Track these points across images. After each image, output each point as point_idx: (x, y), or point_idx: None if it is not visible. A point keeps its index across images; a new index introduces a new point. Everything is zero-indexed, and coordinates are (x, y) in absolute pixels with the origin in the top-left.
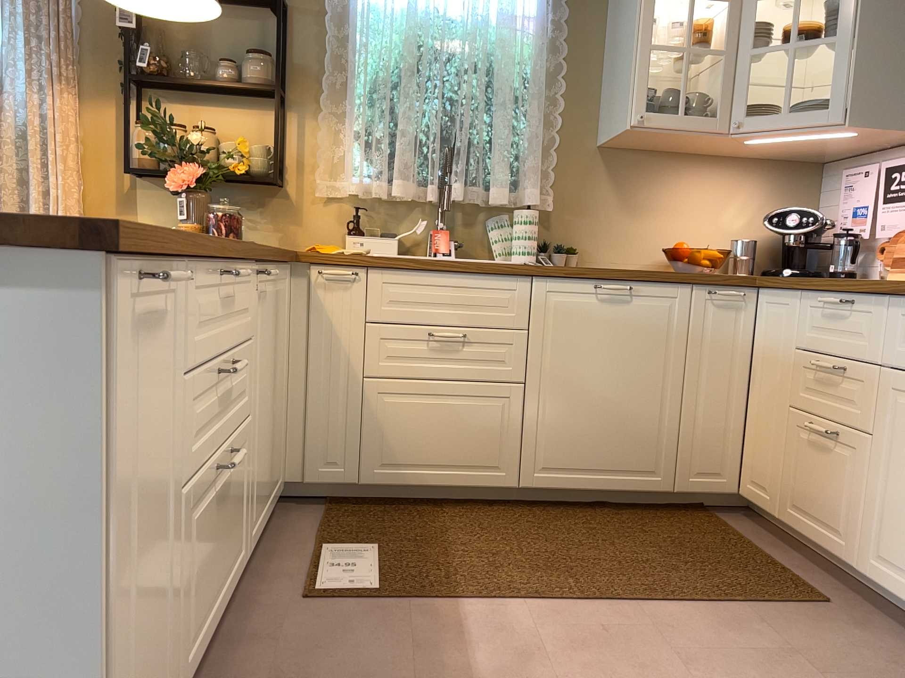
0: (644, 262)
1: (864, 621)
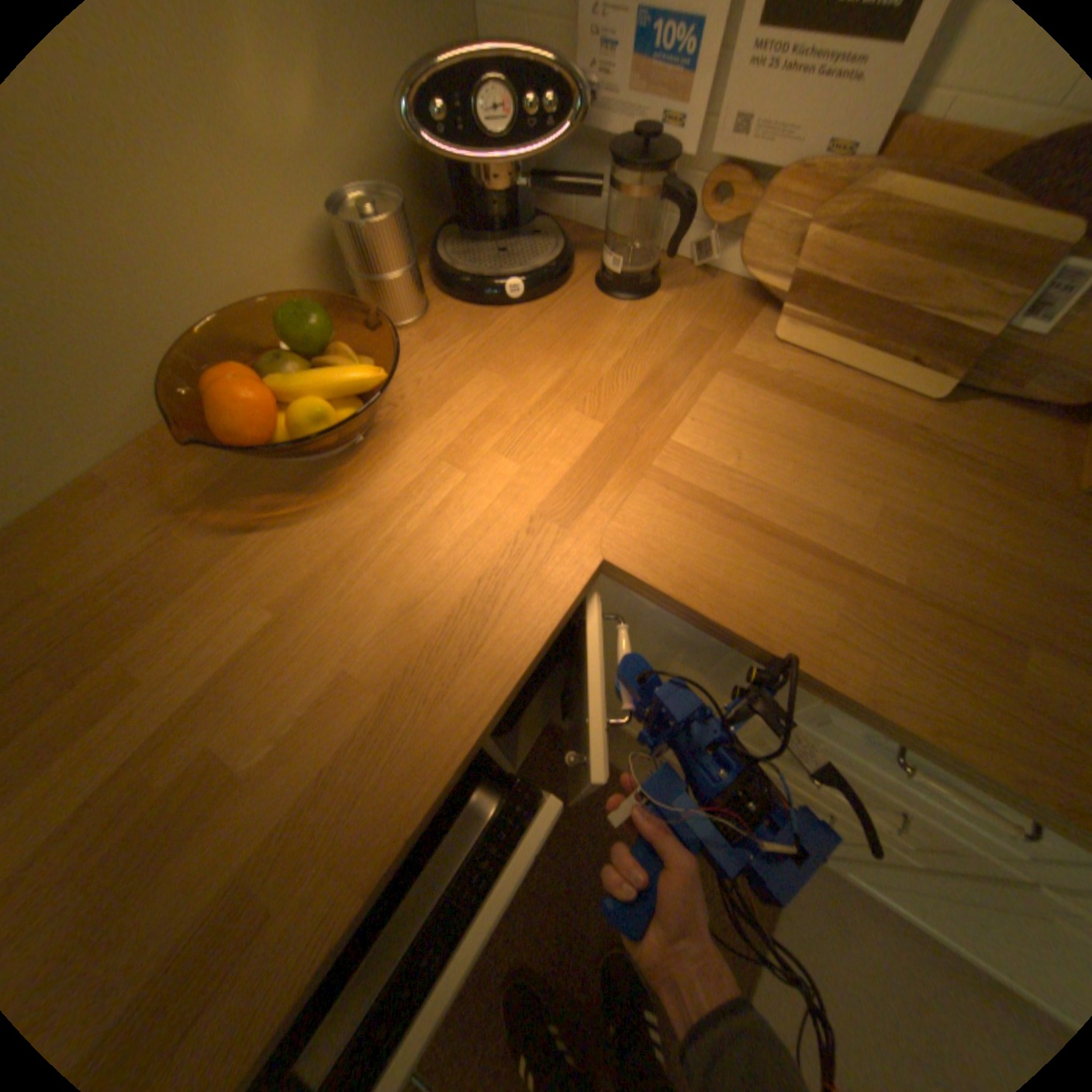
0: (115, 415)
1: (828, 896)
